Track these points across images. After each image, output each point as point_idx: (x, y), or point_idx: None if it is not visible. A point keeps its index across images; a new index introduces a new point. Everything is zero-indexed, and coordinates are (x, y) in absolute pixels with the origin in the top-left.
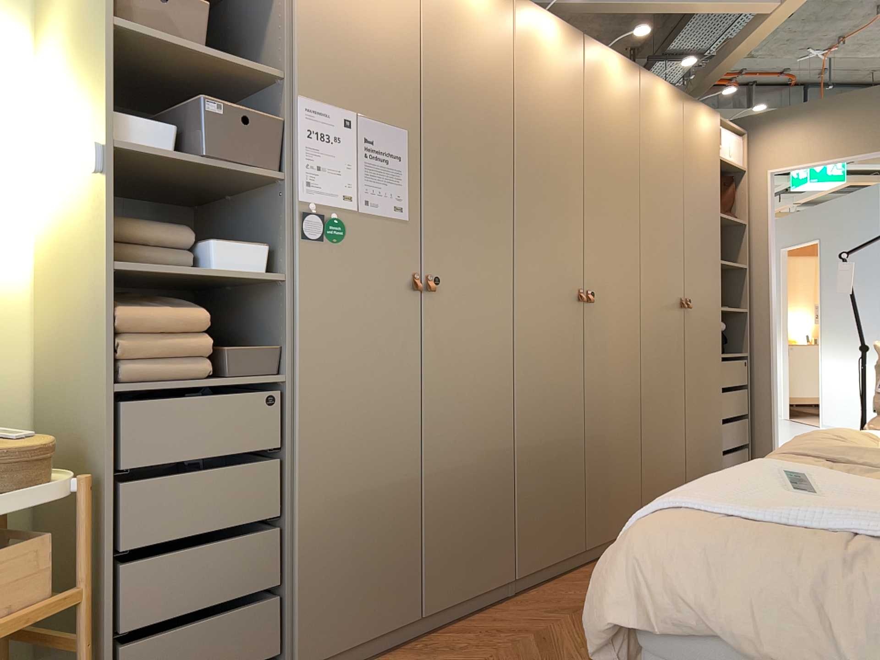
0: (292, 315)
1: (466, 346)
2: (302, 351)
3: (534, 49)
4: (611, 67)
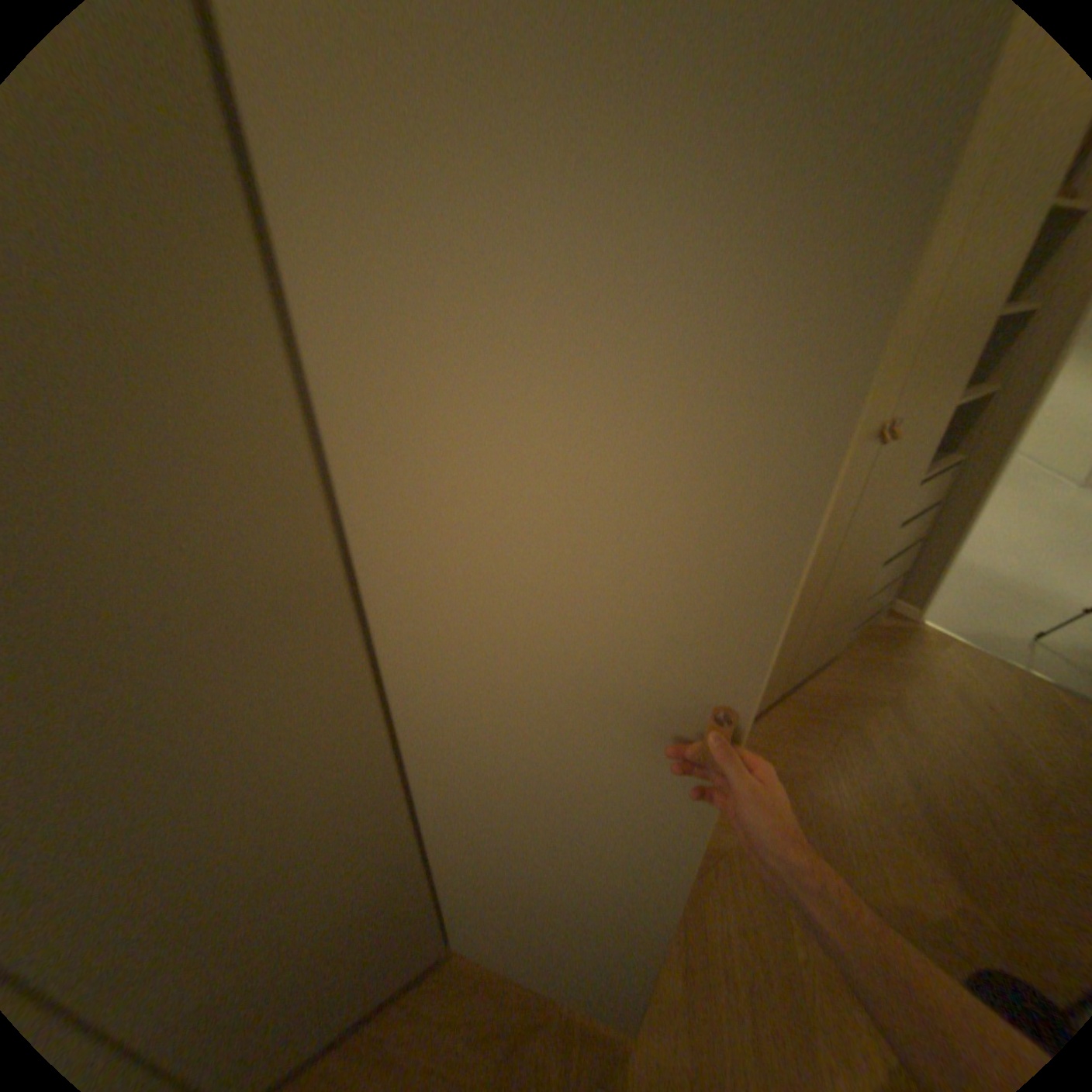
0: None
1: (182, 833)
2: None
3: None
4: None
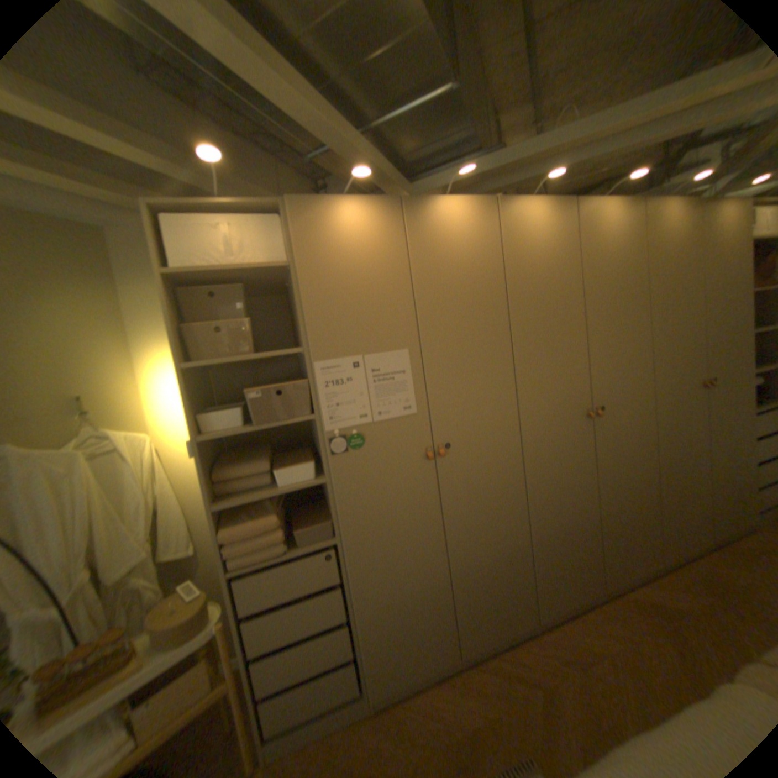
0: (334, 503)
1: (478, 484)
2: (344, 523)
3: (521, 236)
4: (608, 214)
